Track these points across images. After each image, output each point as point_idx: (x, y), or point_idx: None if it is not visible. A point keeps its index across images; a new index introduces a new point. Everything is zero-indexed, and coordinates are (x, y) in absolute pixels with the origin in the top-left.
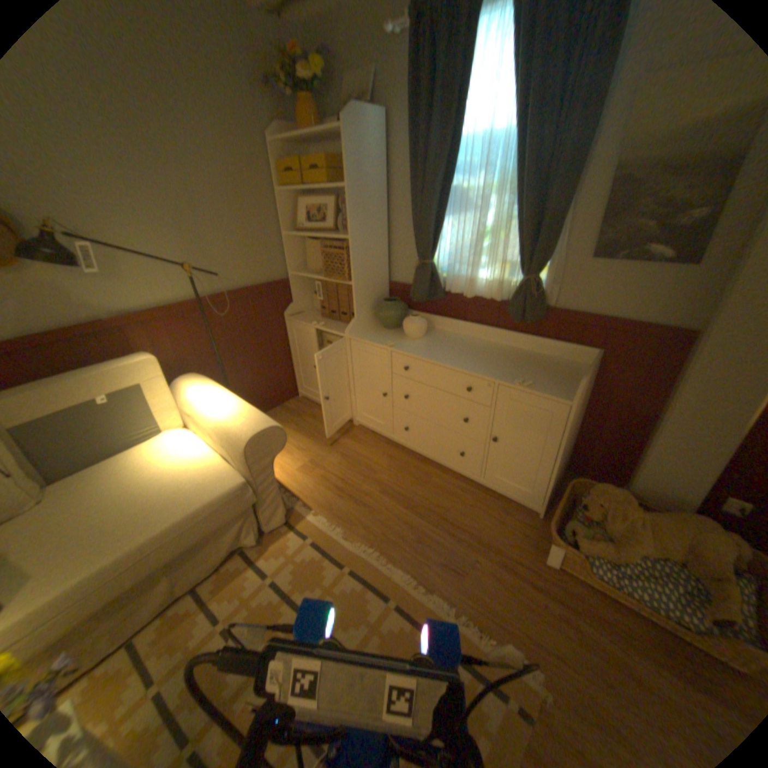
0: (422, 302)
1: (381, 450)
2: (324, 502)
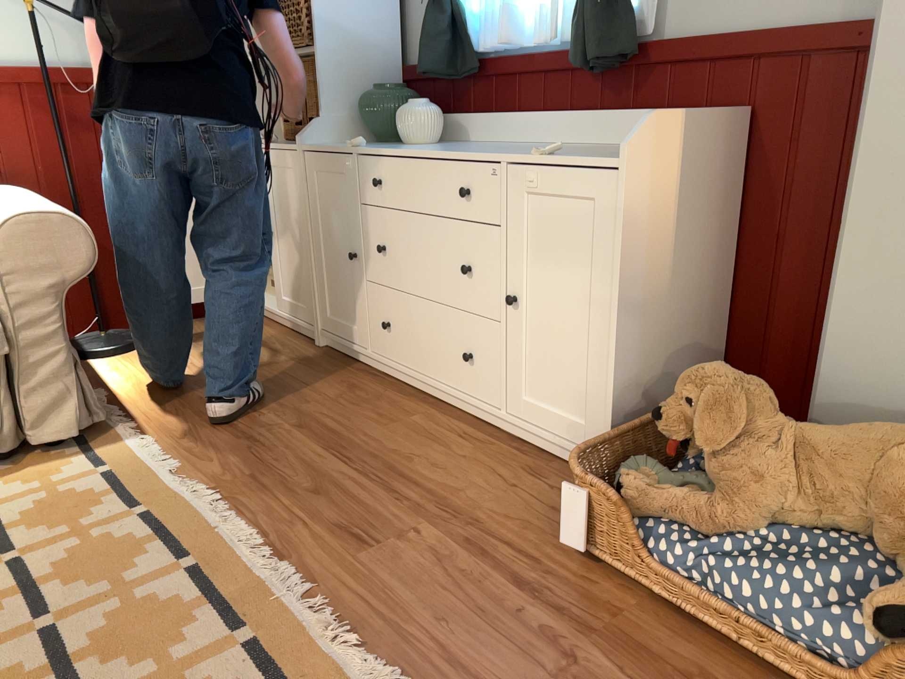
0: (435, 78)
1: (340, 378)
2: (178, 428)
